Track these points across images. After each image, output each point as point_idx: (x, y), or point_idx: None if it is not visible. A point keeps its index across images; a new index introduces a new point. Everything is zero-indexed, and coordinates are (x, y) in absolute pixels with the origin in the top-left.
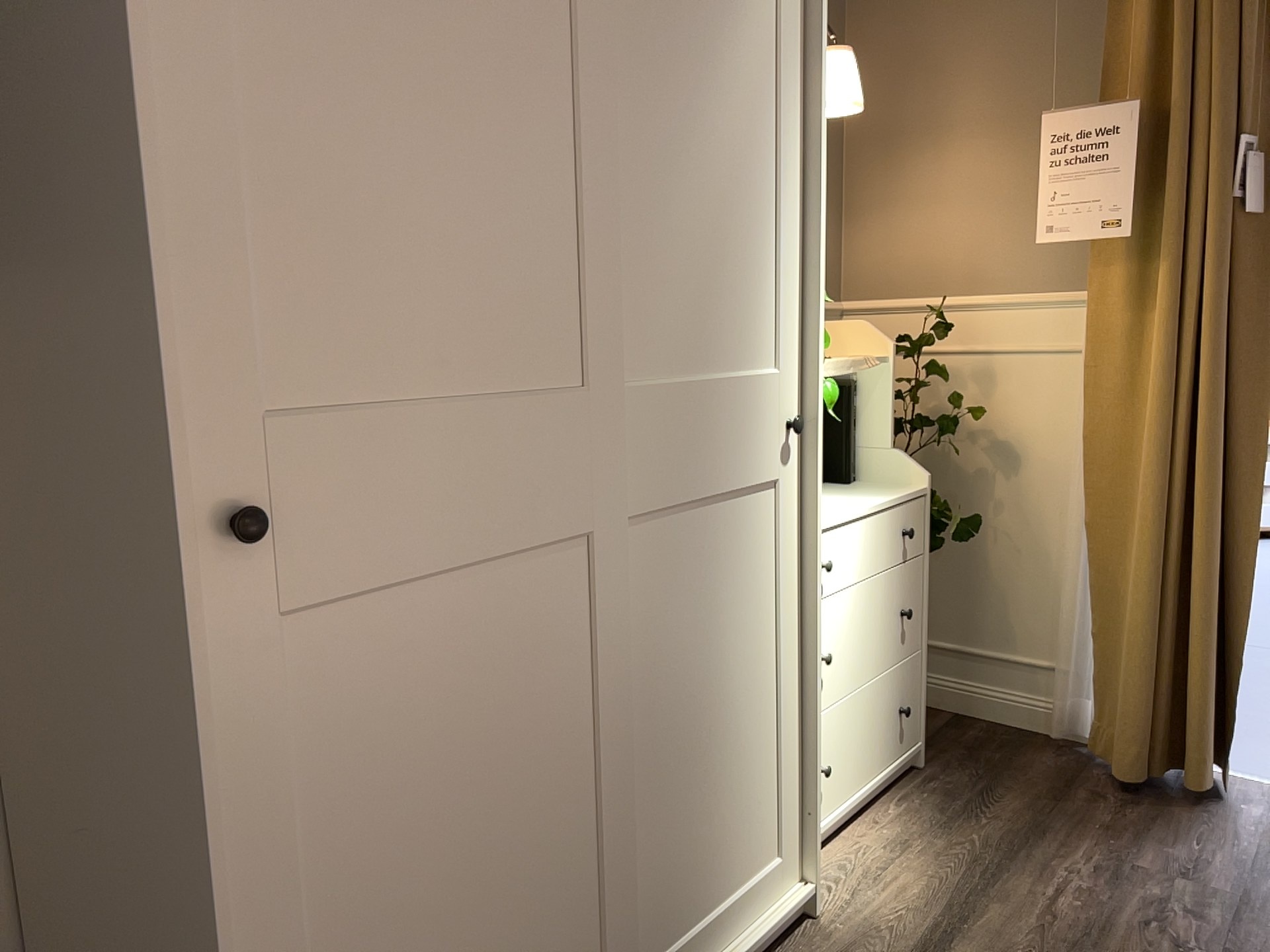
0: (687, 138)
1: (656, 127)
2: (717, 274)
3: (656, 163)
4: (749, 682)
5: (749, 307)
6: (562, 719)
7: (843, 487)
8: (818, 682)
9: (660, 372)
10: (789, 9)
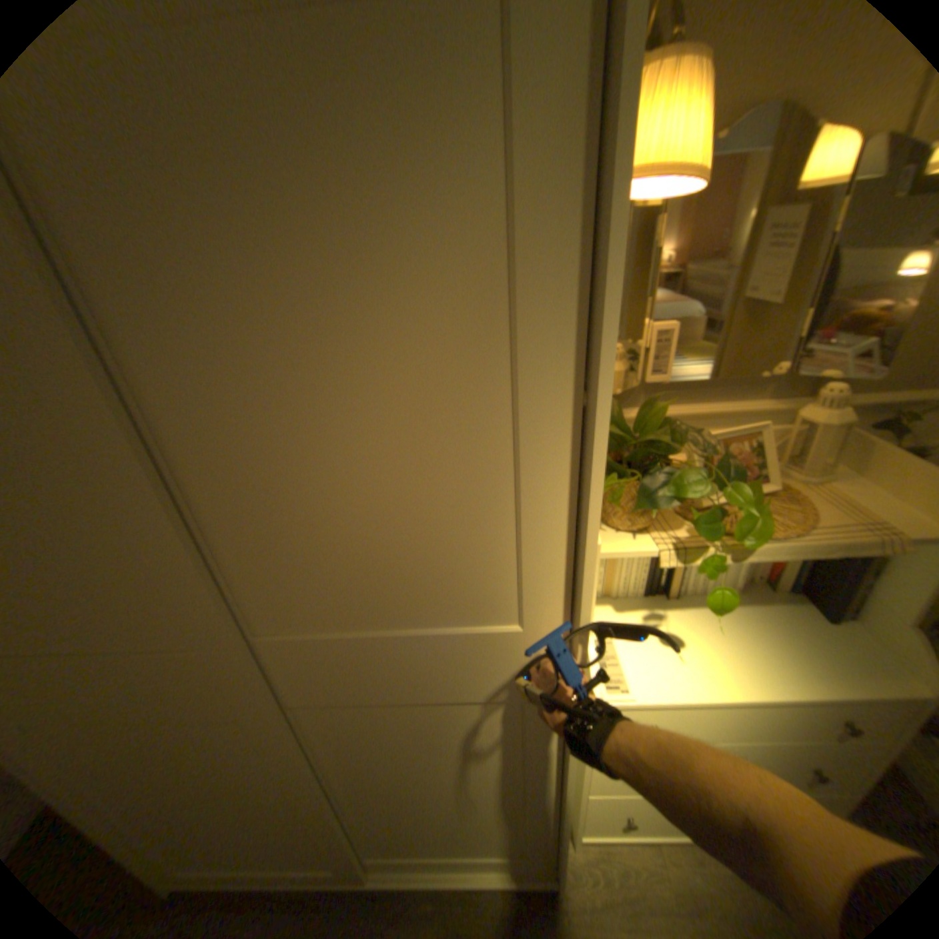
0: (301, 438)
1: (239, 438)
2: (389, 558)
3: (252, 473)
4: (480, 793)
5: (457, 581)
6: (246, 787)
7: (813, 627)
8: (565, 820)
9: (311, 633)
10: (538, 162)
